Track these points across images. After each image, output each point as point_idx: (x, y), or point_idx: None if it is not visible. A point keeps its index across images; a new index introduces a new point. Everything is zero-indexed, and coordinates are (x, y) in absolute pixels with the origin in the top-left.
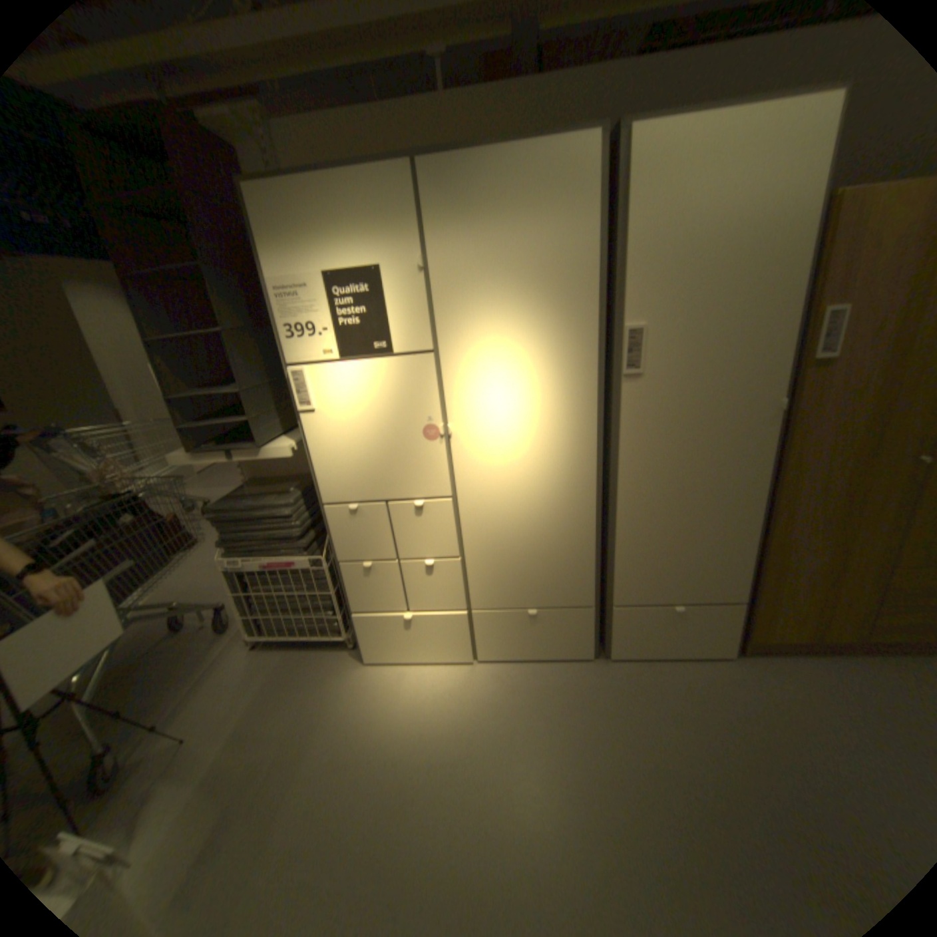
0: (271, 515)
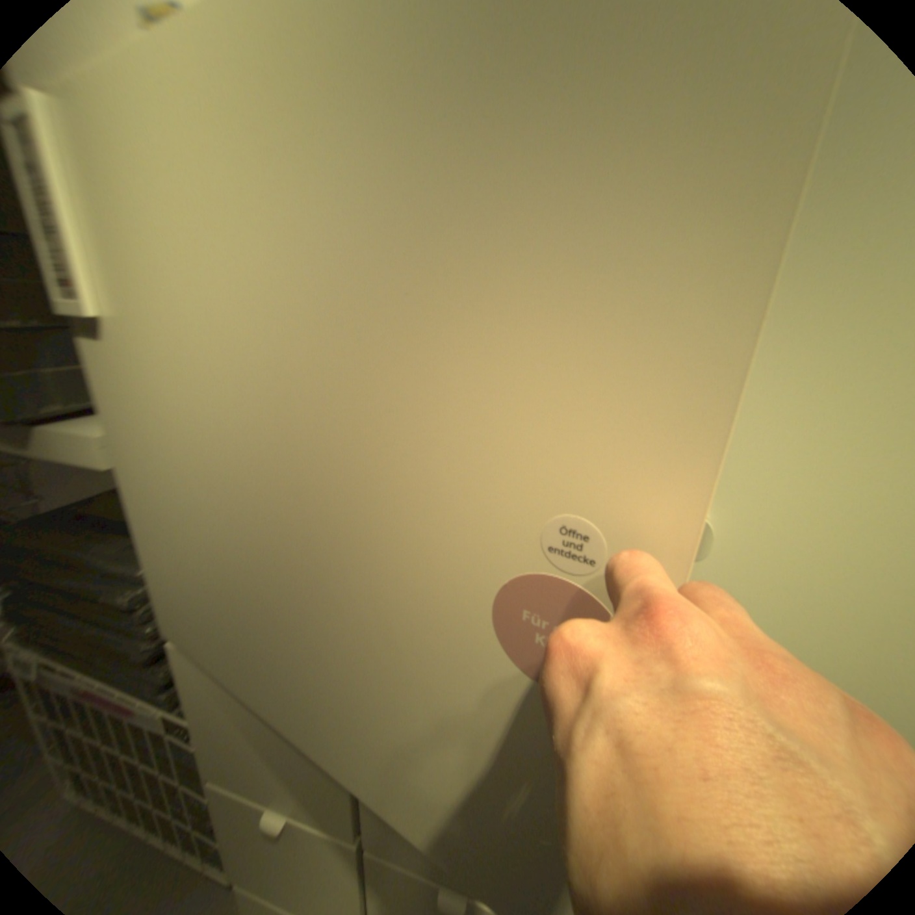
0: (90, 594)
